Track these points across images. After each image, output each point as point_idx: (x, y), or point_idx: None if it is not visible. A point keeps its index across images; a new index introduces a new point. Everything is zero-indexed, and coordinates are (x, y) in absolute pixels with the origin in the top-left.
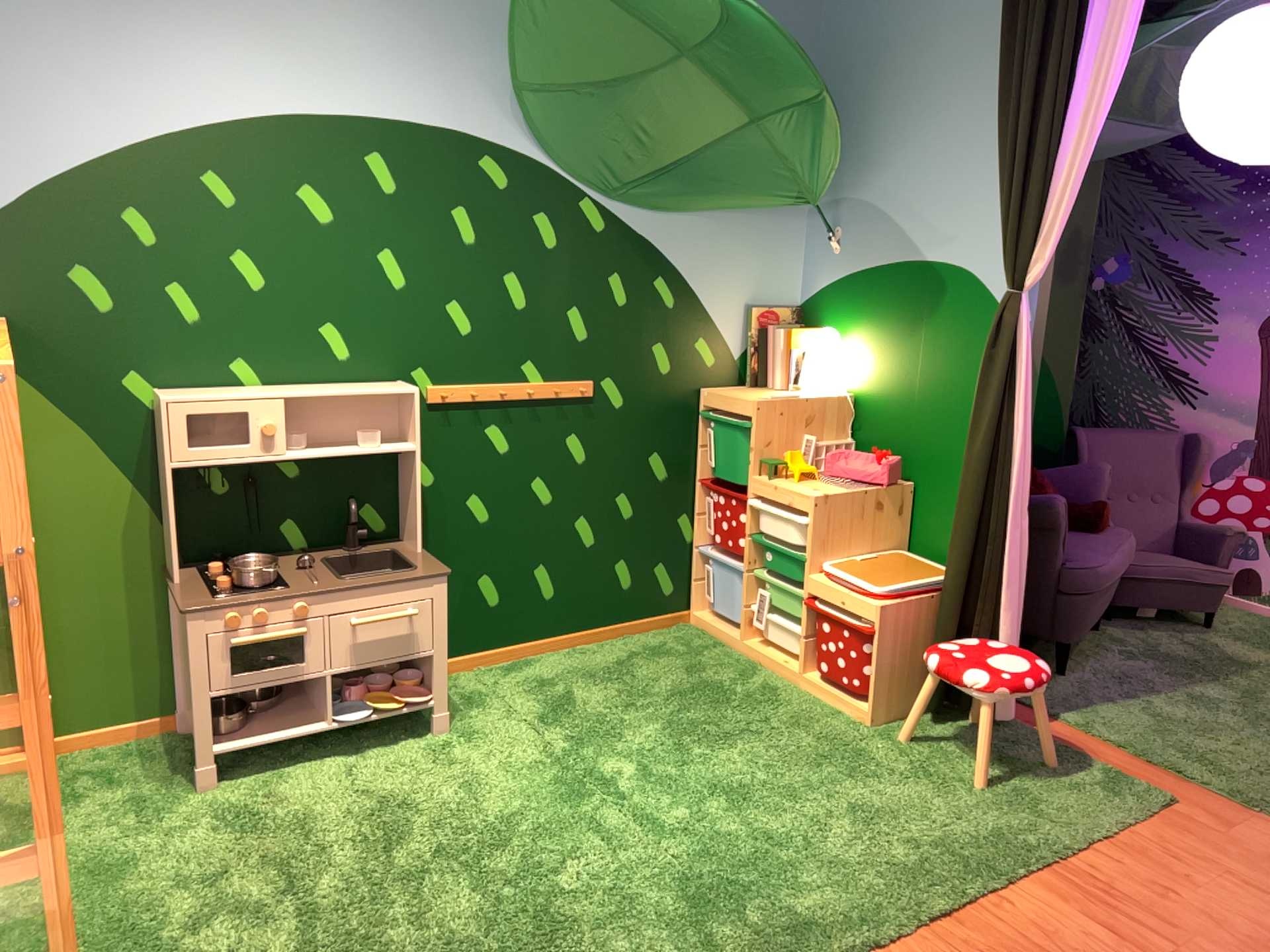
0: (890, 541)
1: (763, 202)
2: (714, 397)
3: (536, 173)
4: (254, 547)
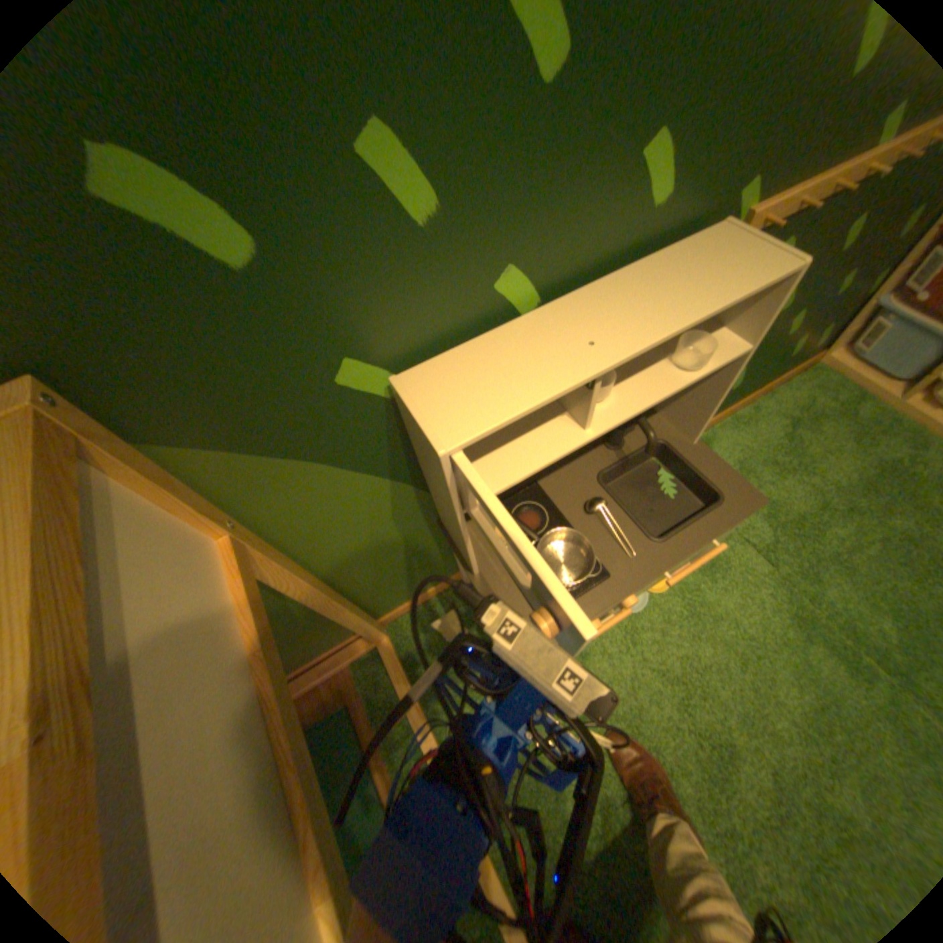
0: None
1: None
2: None
3: None
4: None
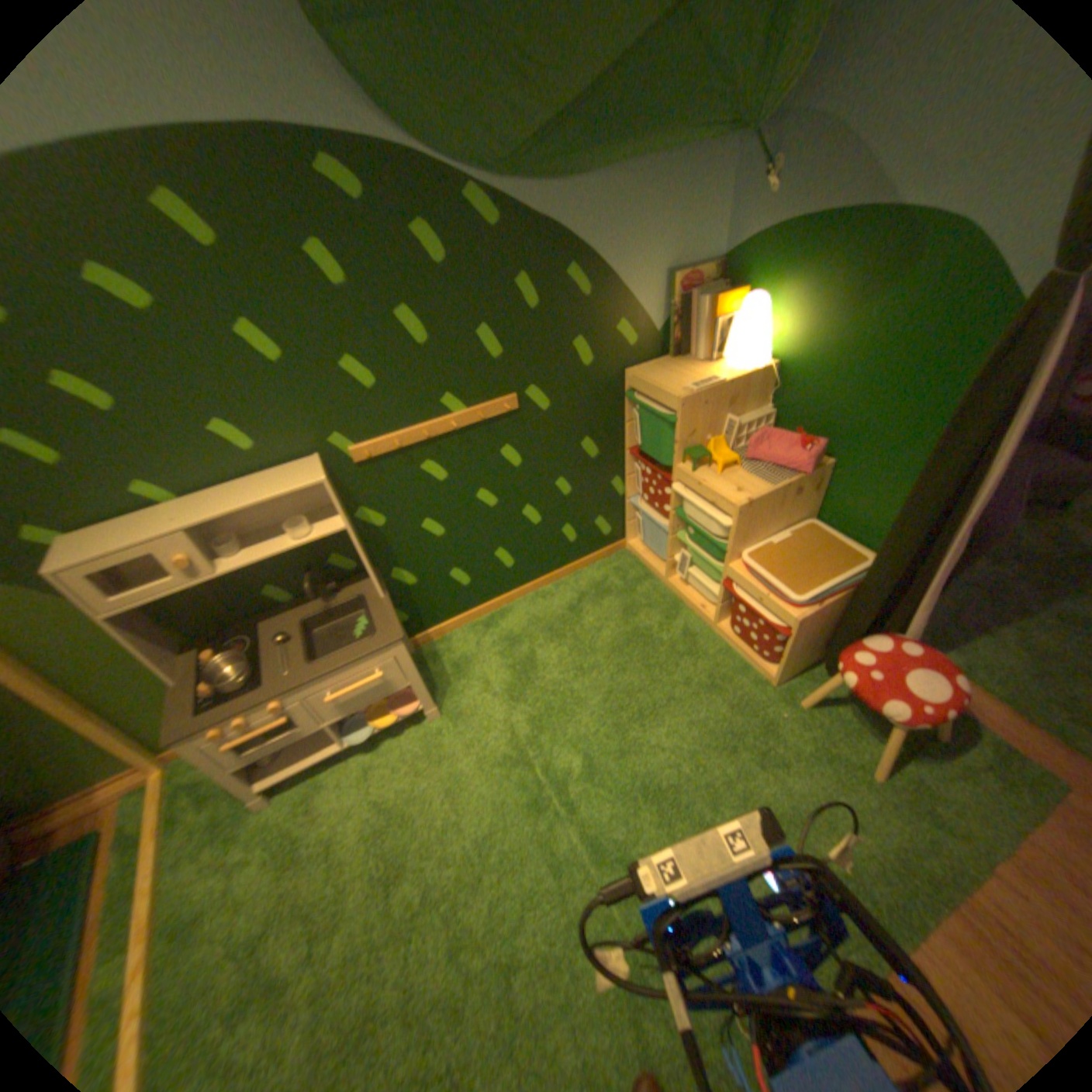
0: (809, 513)
1: (695, 129)
2: (641, 382)
3: (393, 154)
4: (241, 616)
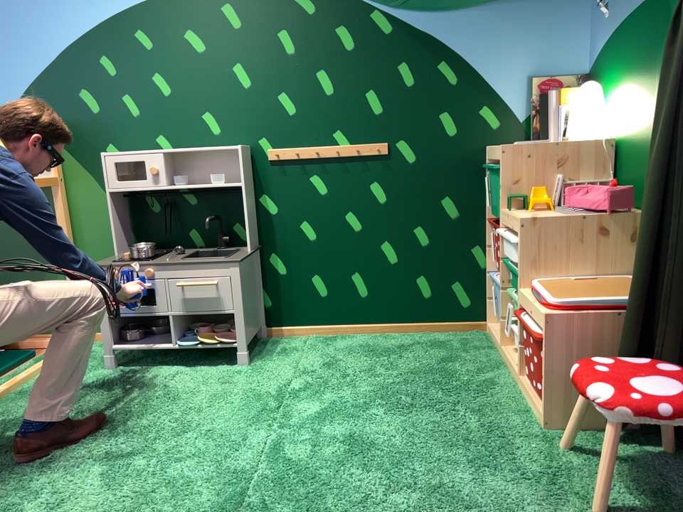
0: (630, 268)
1: None
2: (490, 149)
3: None
4: (170, 244)
